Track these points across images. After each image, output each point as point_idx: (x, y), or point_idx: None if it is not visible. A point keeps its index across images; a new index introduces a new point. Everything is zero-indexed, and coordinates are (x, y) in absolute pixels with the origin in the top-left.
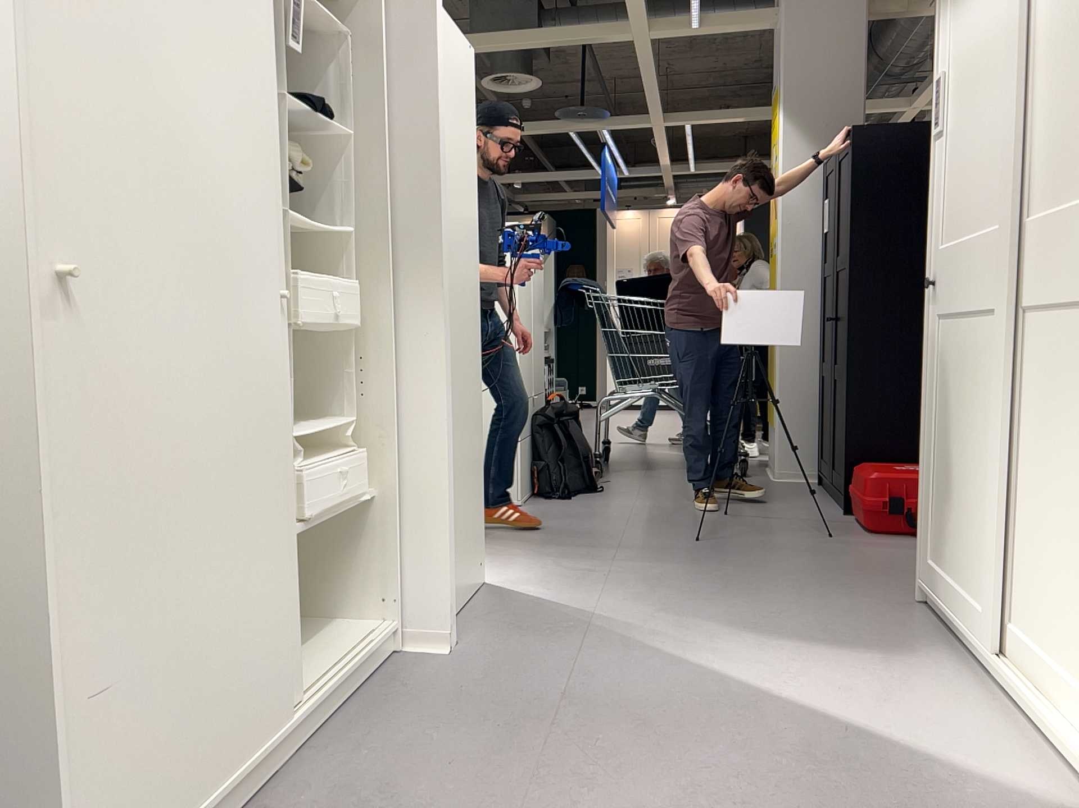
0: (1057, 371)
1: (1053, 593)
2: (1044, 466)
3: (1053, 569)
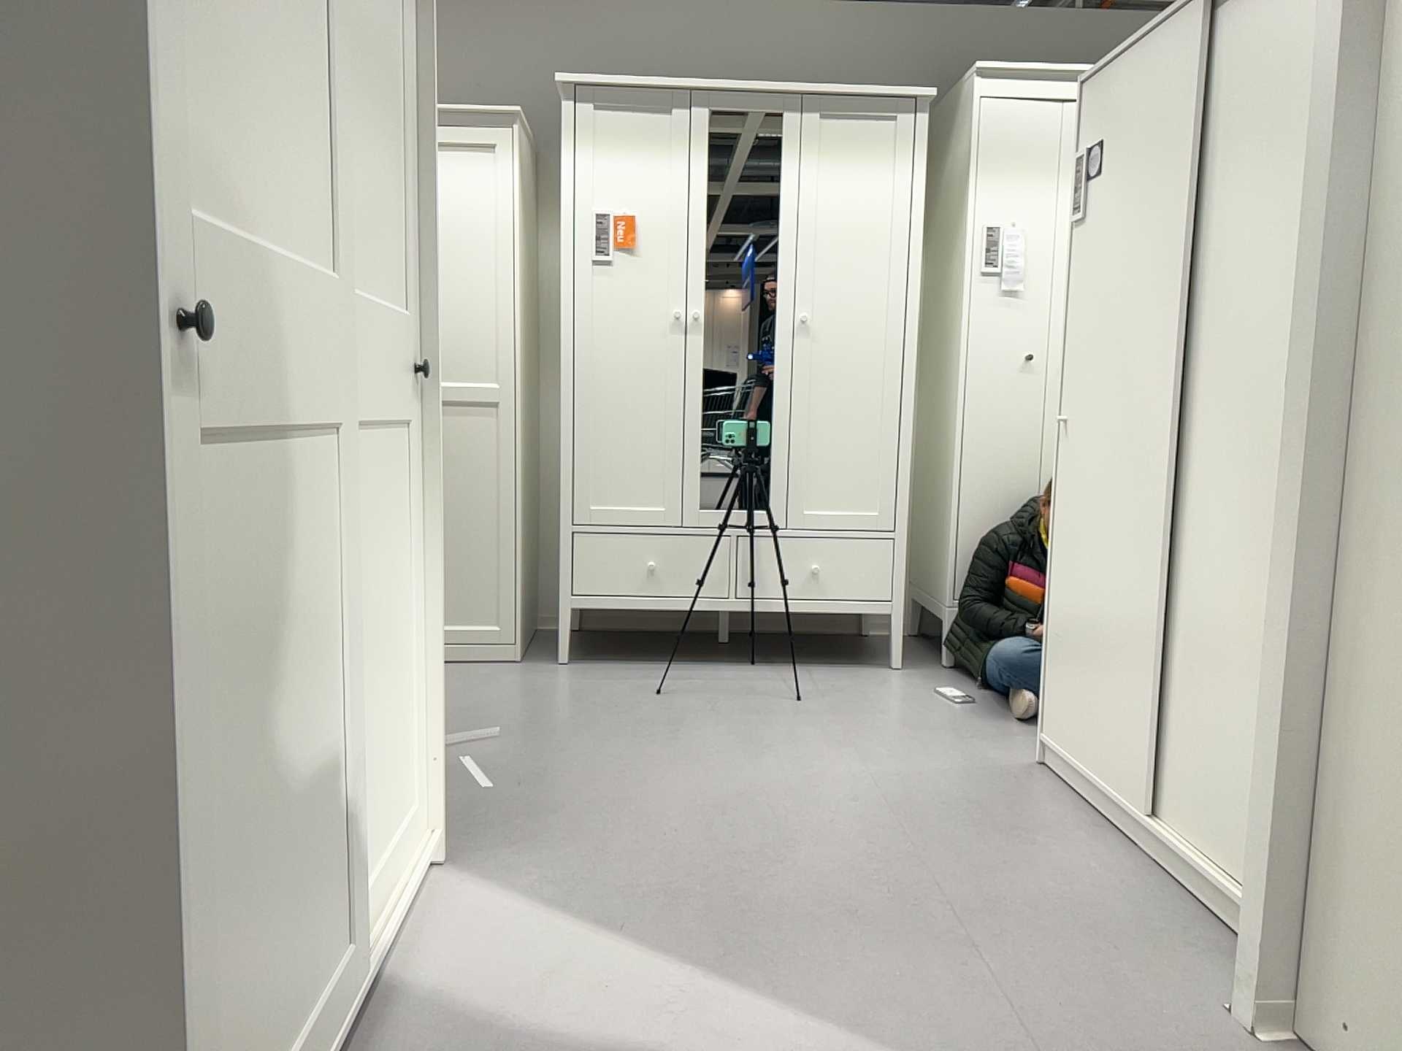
0: (369, 513)
1: (381, 778)
2: (366, 641)
3: (380, 749)
